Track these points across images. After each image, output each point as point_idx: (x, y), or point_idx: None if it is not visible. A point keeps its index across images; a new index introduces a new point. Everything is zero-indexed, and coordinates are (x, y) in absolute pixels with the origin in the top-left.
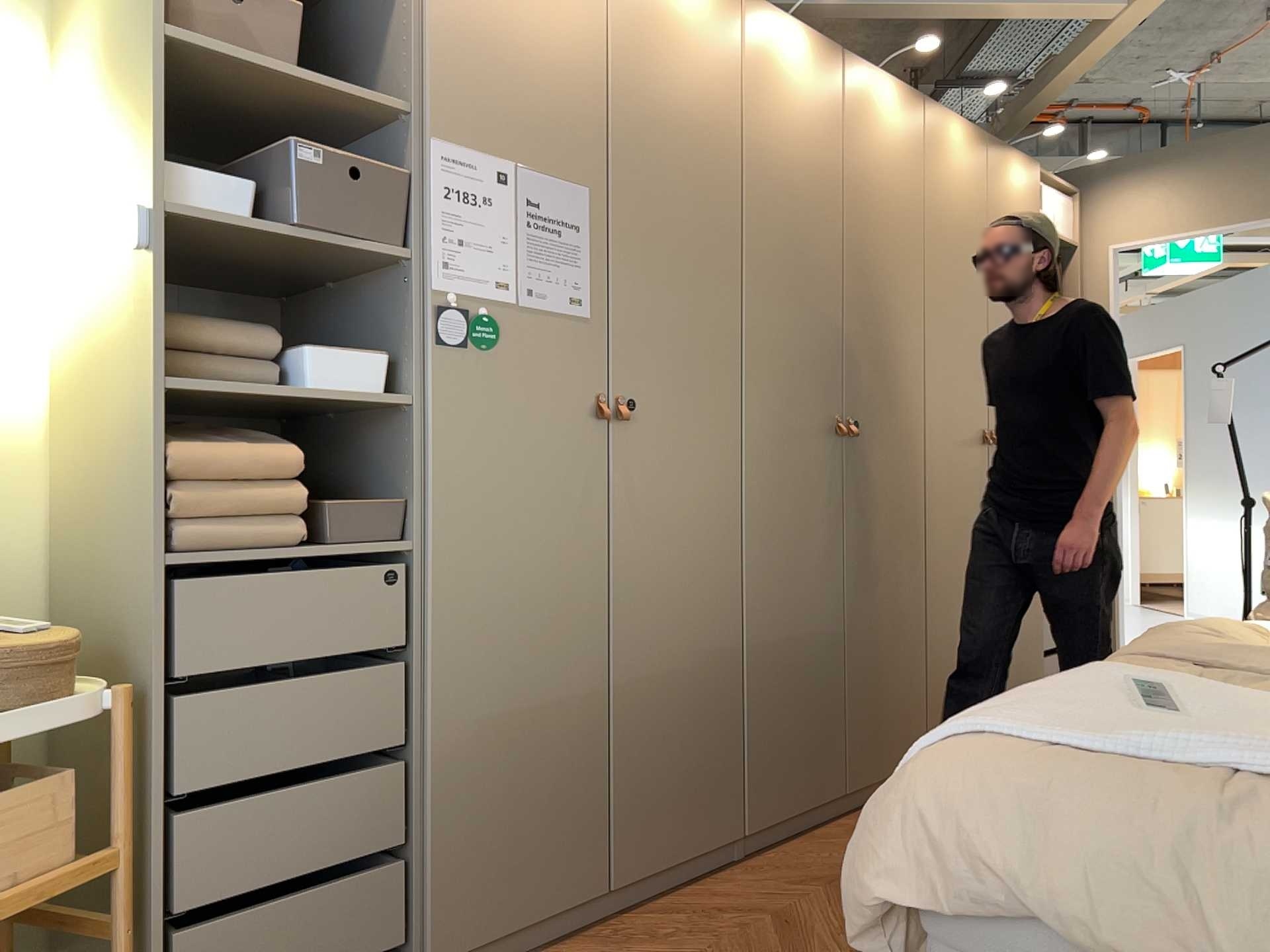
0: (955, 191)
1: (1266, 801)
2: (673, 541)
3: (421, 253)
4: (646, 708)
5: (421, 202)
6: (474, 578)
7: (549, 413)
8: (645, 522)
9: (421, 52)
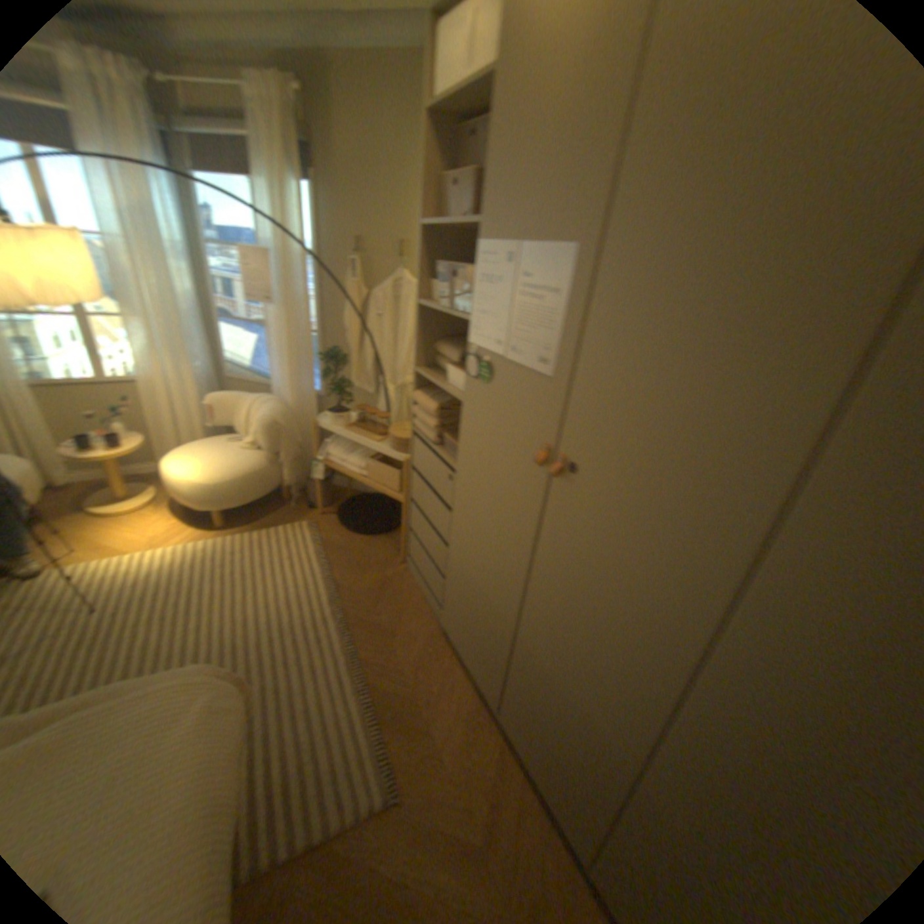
0: None
1: None
2: (582, 607)
3: (470, 319)
4: (532, 674)
5: (474, 286)
6: (466, 504)
7: (510, 440)
8: (560, 567)
9: (485, 172)
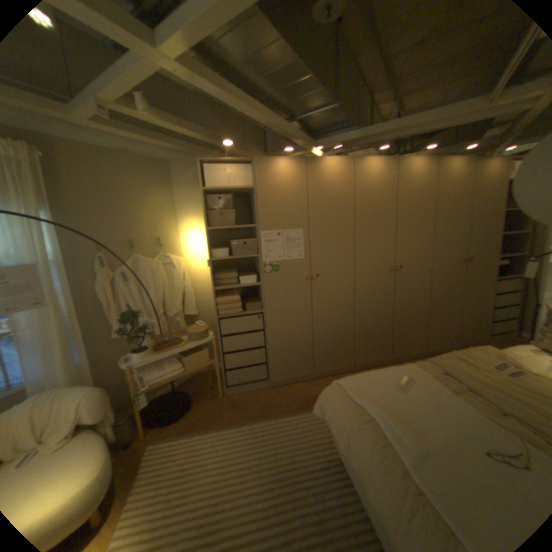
0: (454, 184)
1: (372, 427)
2: (331, 304)
3: (261, 255)
4: (323, 339)
5: (260, 244)
6: (277, 316)
7: (294, 281)
8: (322, 301)
9: (258, 213)
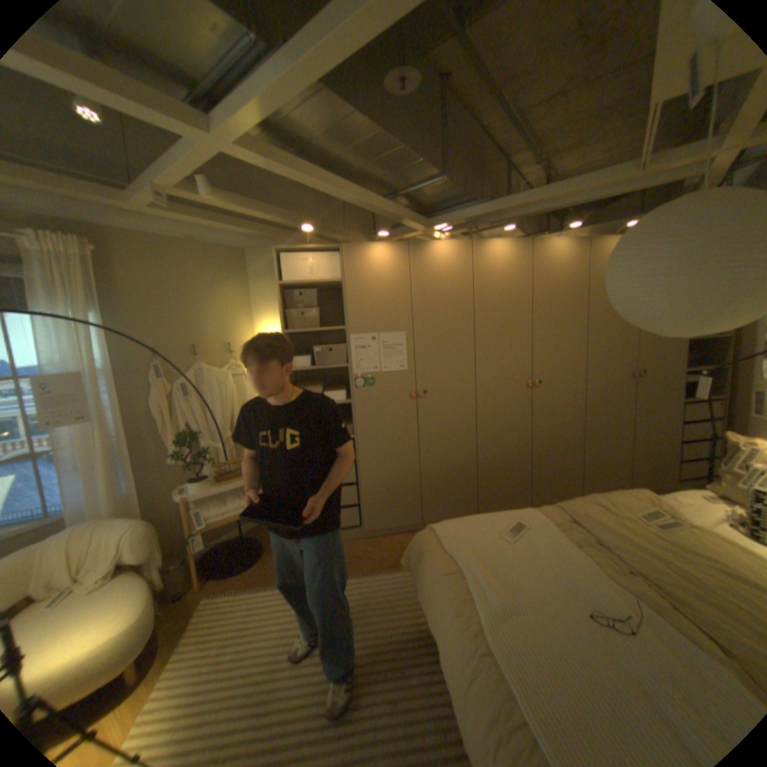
0: None
1: (456, 580)
2: (443, 430)
3: (350, 365)
4: (434, 477)
5: (349, 352)
6: (372, 444)
7: (393, 399)
8: (431, 425)
9: (346, 312)
